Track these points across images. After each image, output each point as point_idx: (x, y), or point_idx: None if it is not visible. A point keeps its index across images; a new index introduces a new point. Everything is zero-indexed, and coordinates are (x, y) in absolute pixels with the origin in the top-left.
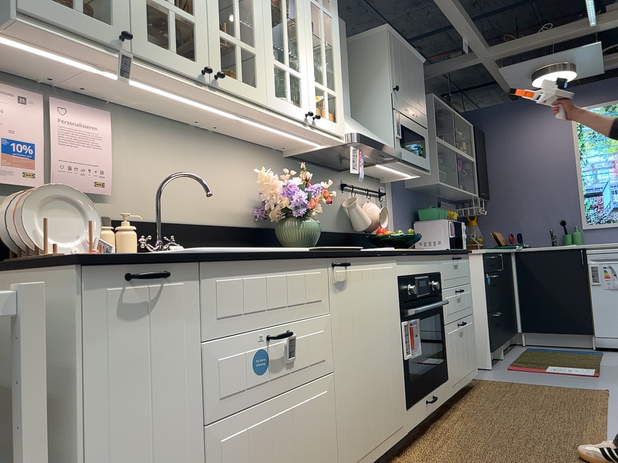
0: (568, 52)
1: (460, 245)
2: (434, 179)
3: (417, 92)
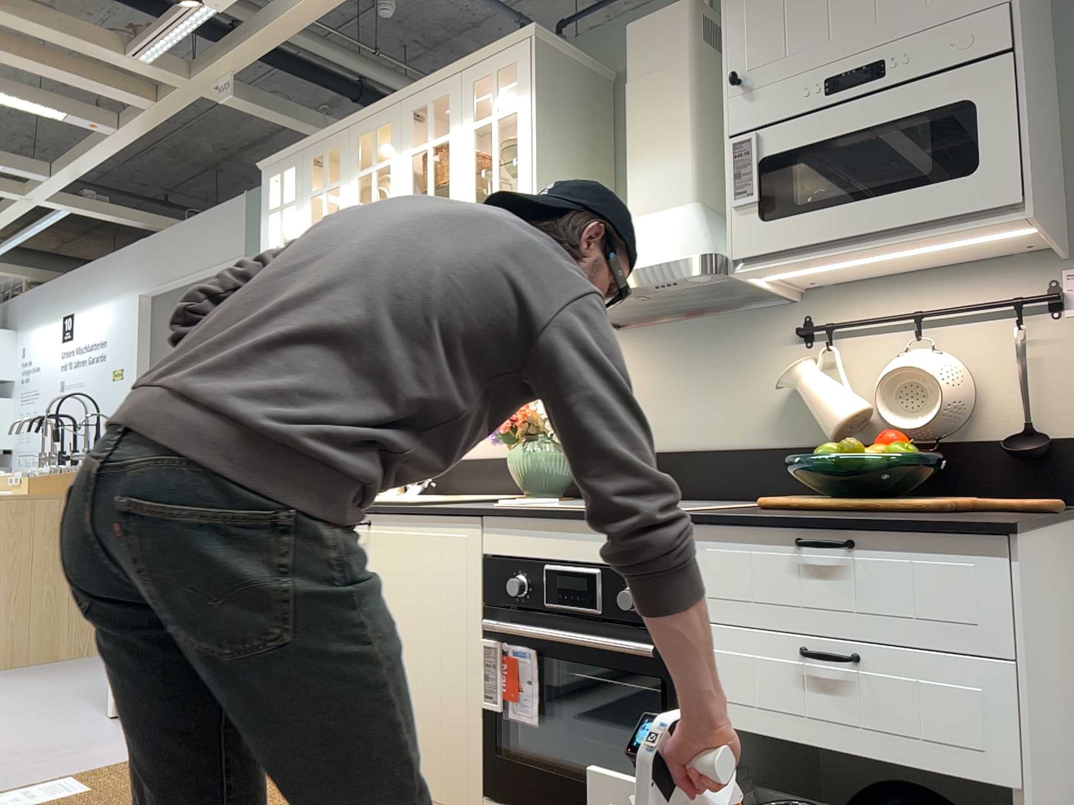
0: None
1: None
2: None
3: None
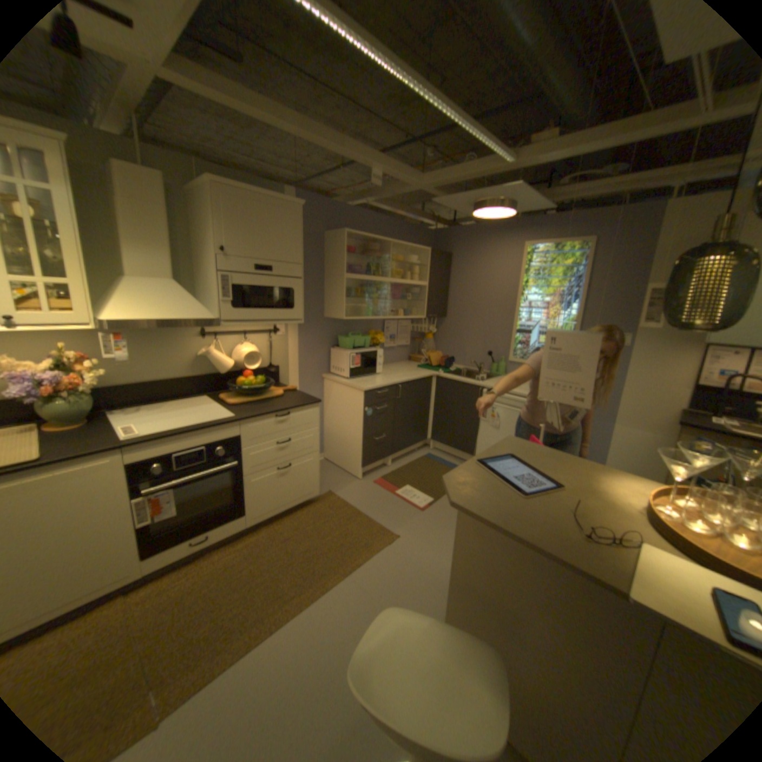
0: (492, 189)
1: (370, 371)
2: (341, 315)
3: (279, 243)
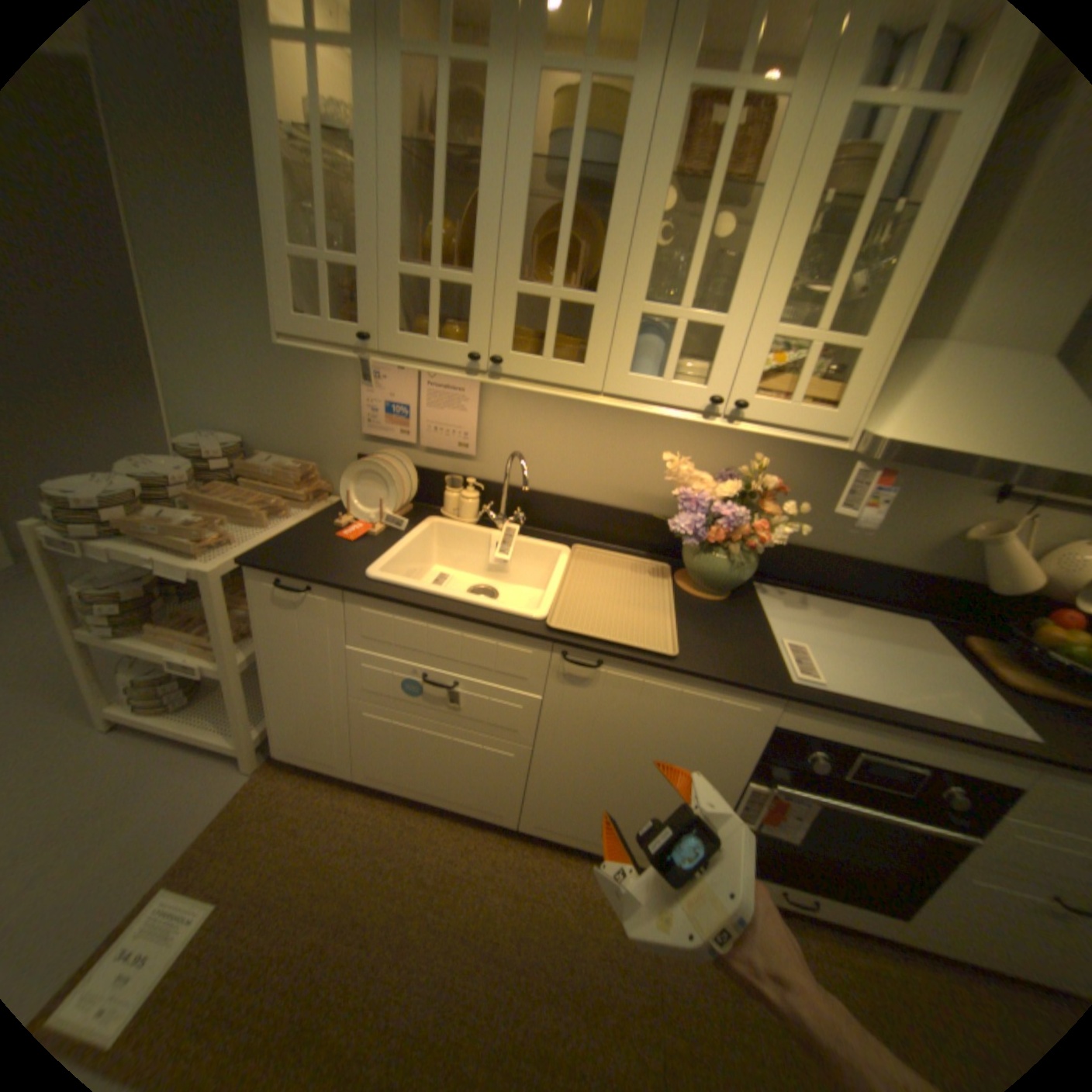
0: None
1: None
2: None
3: None
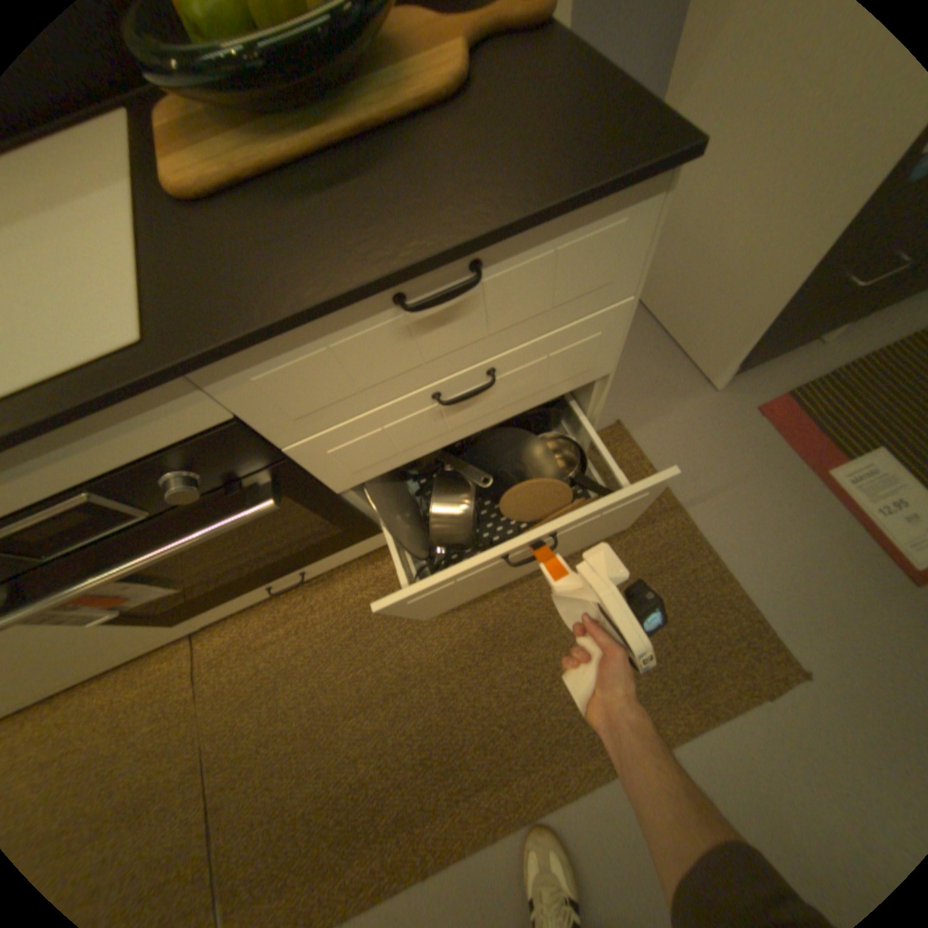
0: None
1: None
2: None
3: None
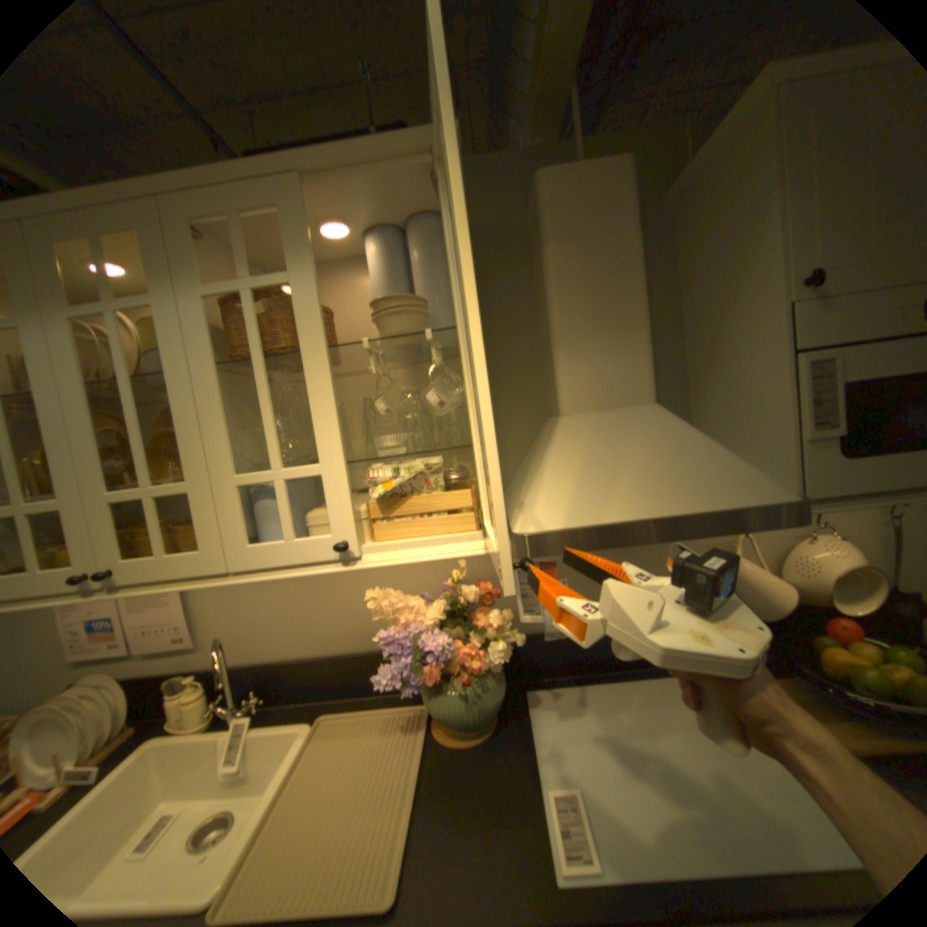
0: None
1: None
2: None
3: None
